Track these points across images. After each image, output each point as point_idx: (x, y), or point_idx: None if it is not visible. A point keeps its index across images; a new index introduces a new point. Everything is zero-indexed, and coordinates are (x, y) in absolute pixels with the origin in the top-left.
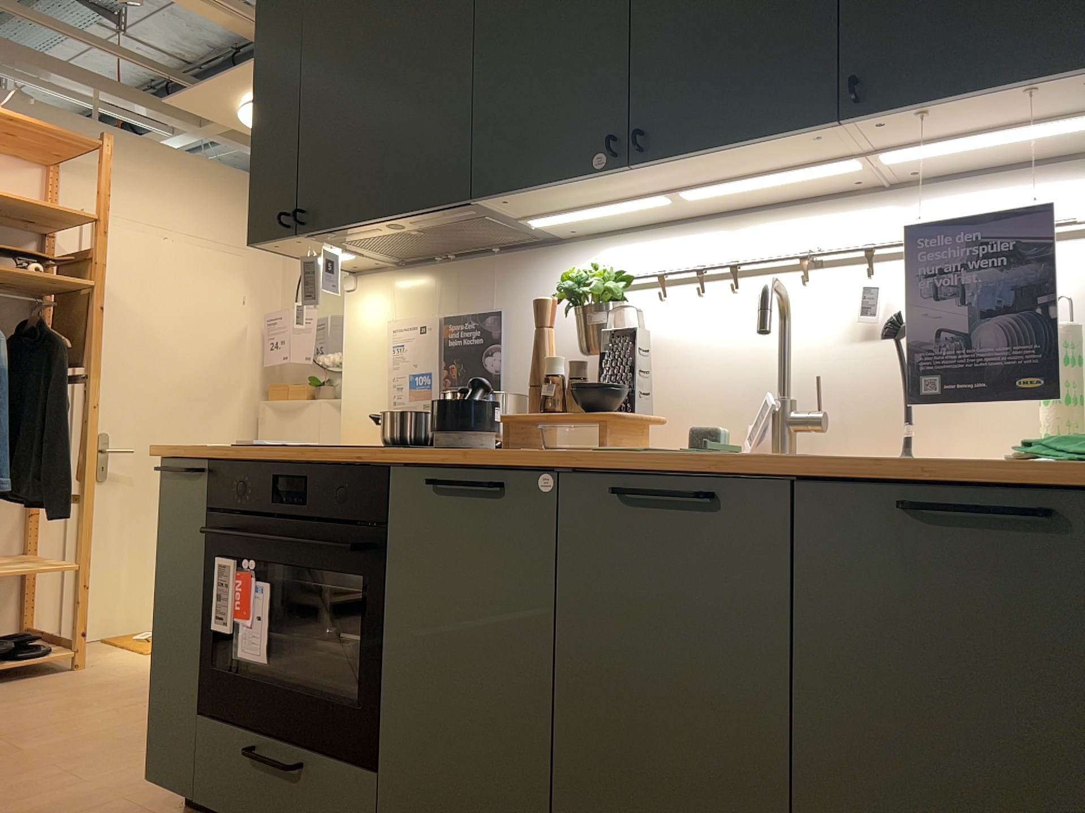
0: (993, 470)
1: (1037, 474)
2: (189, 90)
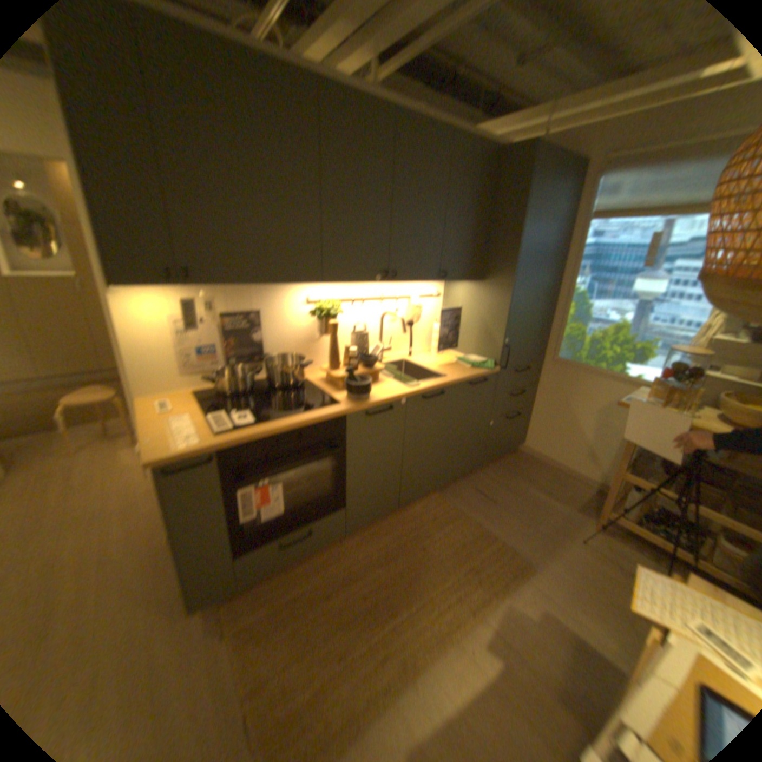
0: (476, 374)
1: (482, 373)
2: None
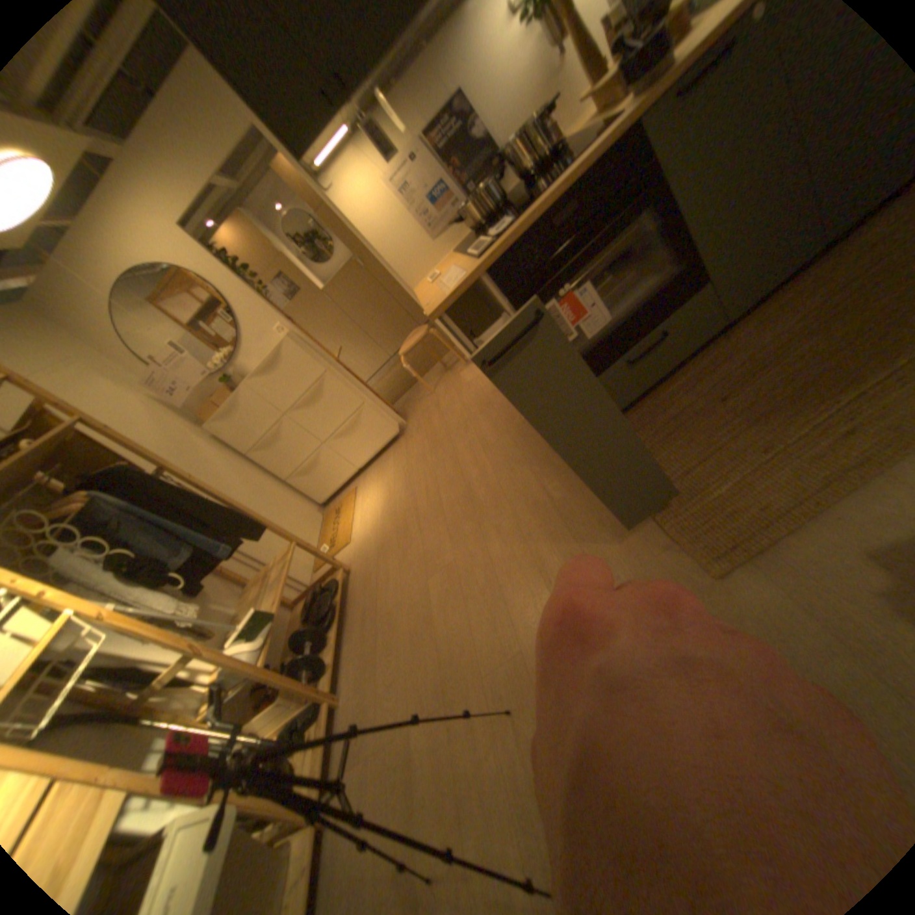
0: None
1: None
2: None
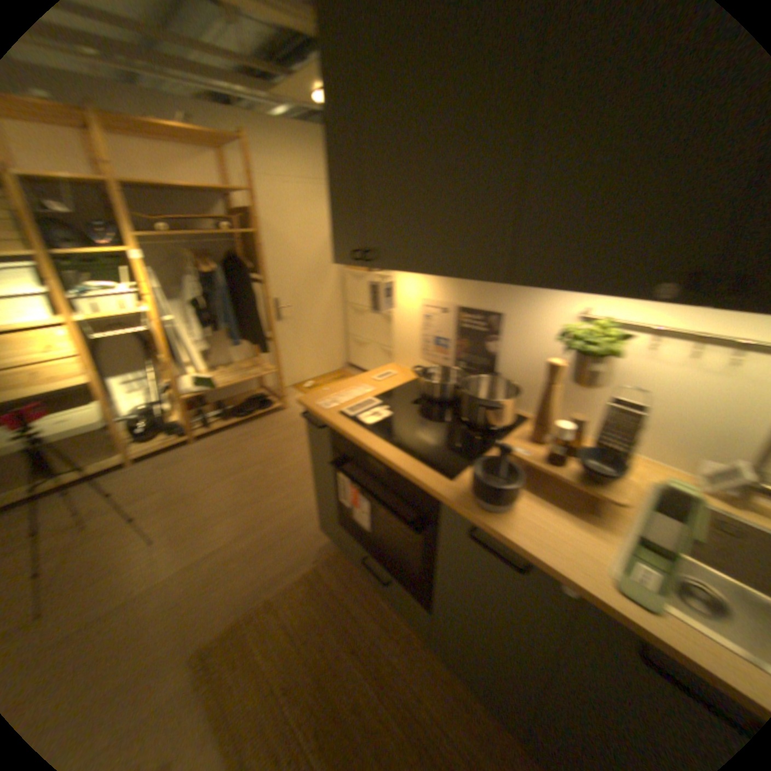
0: None
1: None
2: (275, 77)
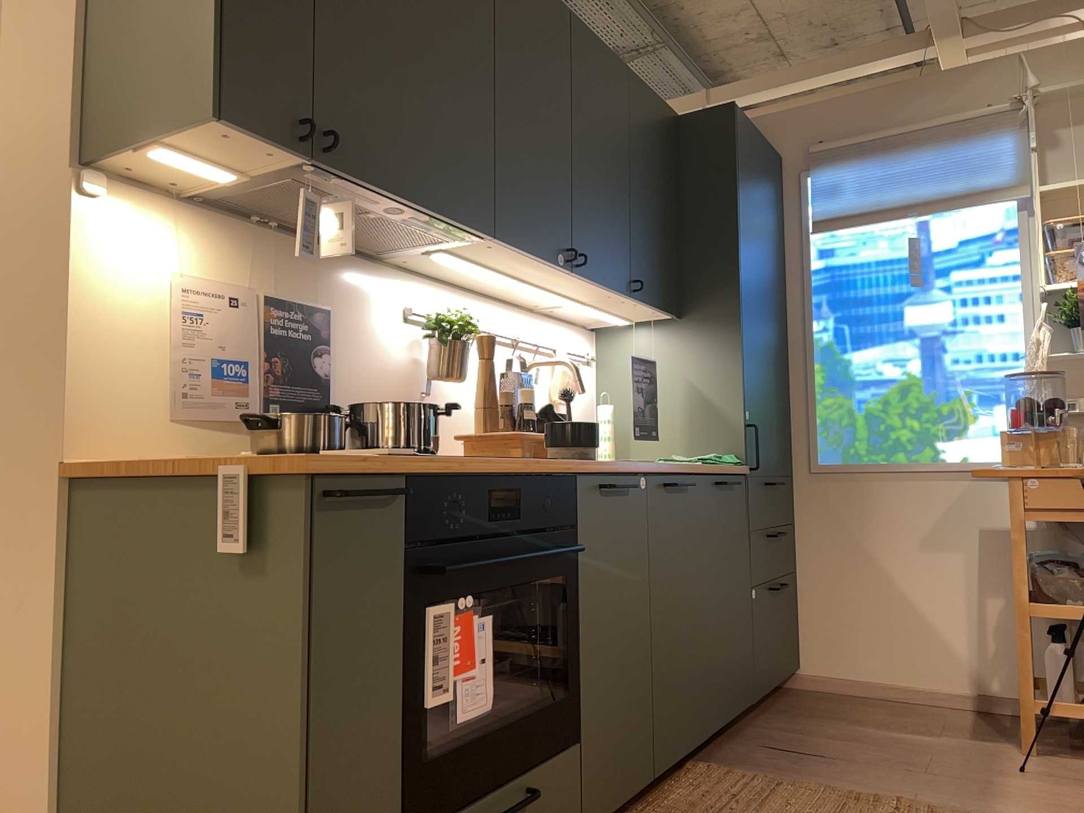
0: (723, 468)
1: (730, 469)
2: None
